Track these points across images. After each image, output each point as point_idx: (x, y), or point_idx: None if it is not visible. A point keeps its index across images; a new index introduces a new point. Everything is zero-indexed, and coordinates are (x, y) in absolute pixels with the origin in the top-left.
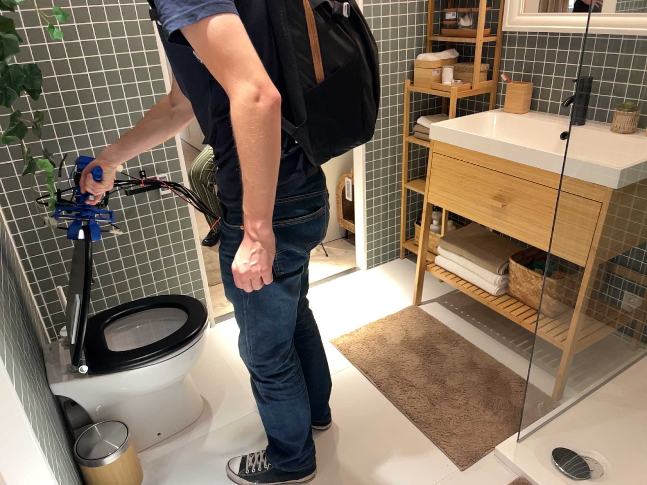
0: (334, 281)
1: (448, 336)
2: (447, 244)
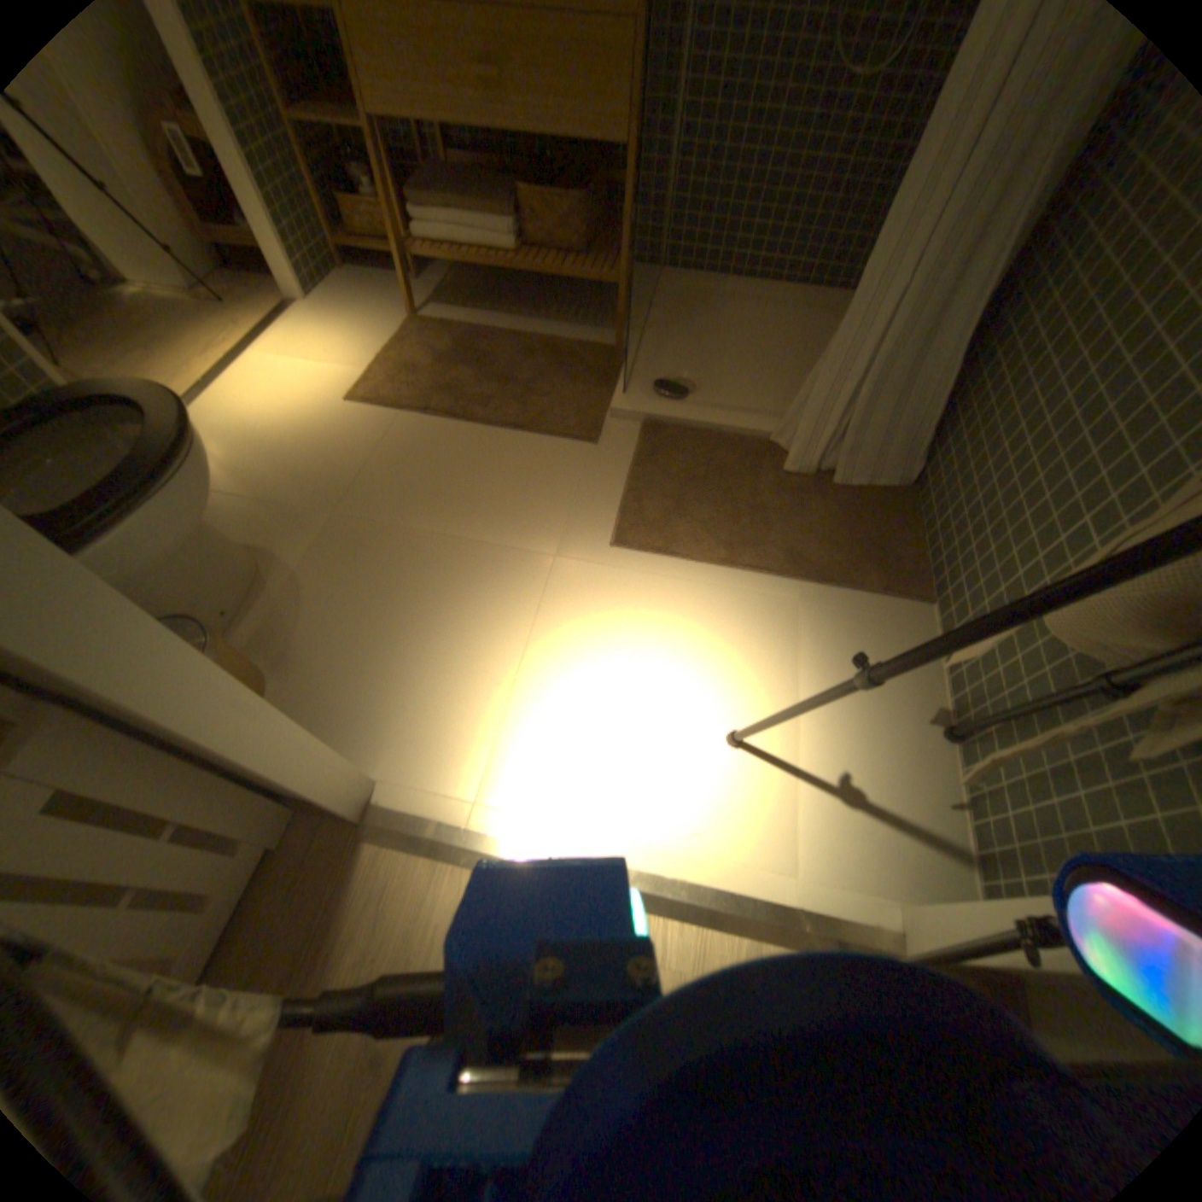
0: (270, 325)
1: (475, 331)
2: (413, 197)
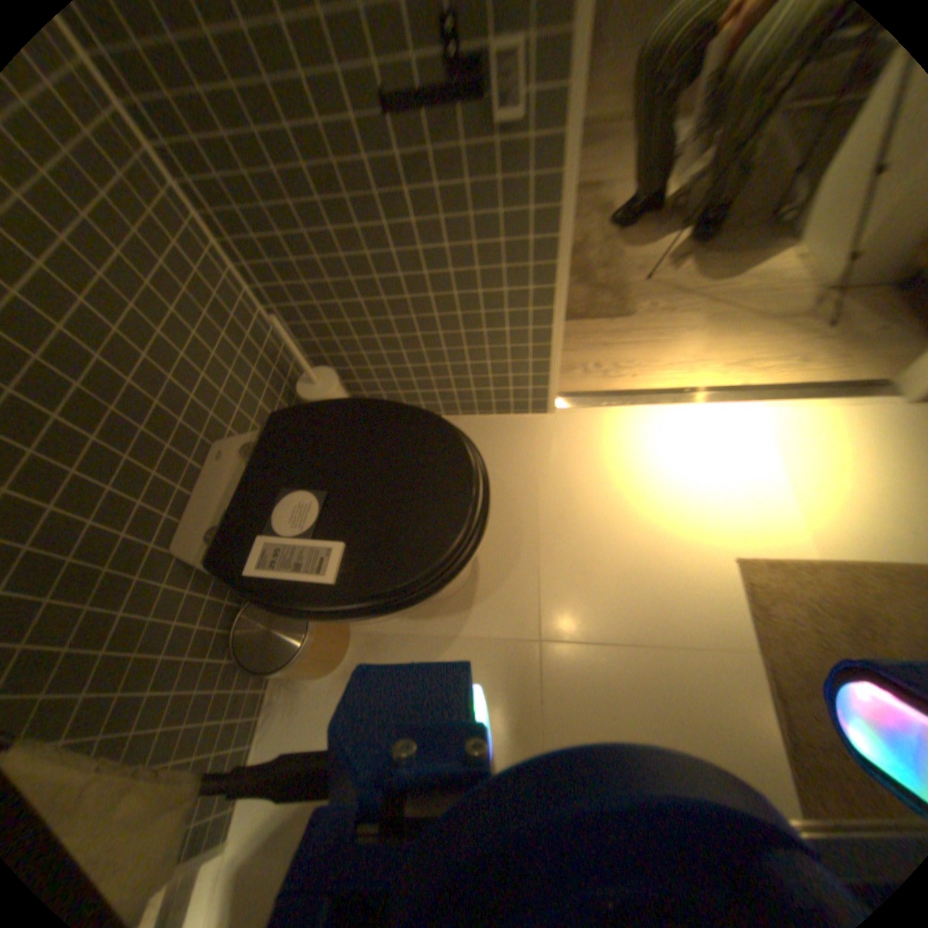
0: (825, 401)
1: None
2: None
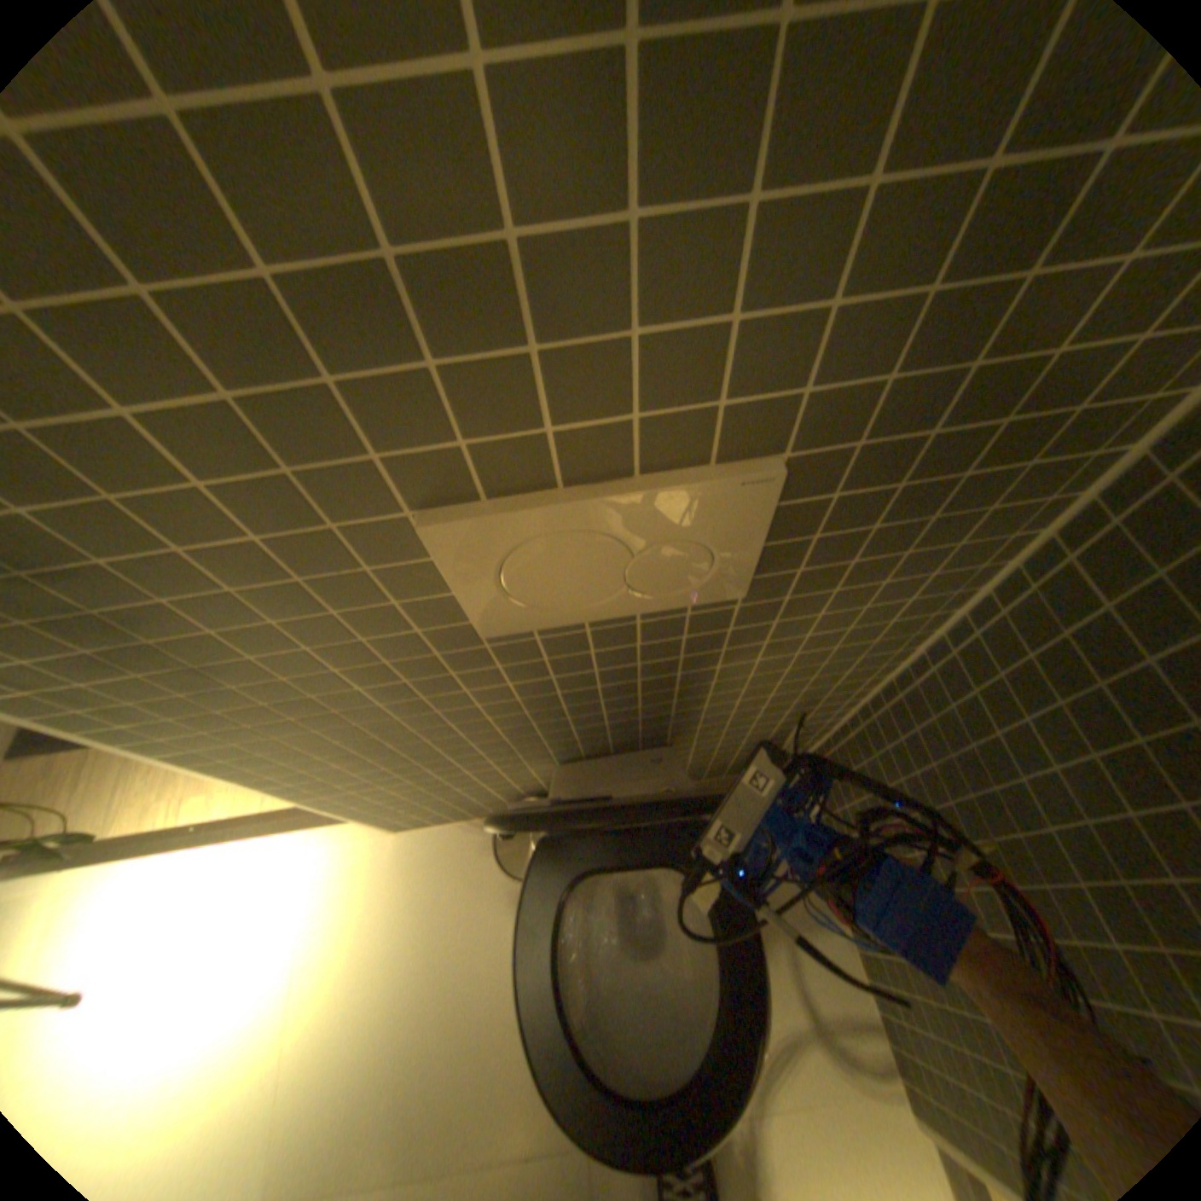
0: None
1: None
2: None
